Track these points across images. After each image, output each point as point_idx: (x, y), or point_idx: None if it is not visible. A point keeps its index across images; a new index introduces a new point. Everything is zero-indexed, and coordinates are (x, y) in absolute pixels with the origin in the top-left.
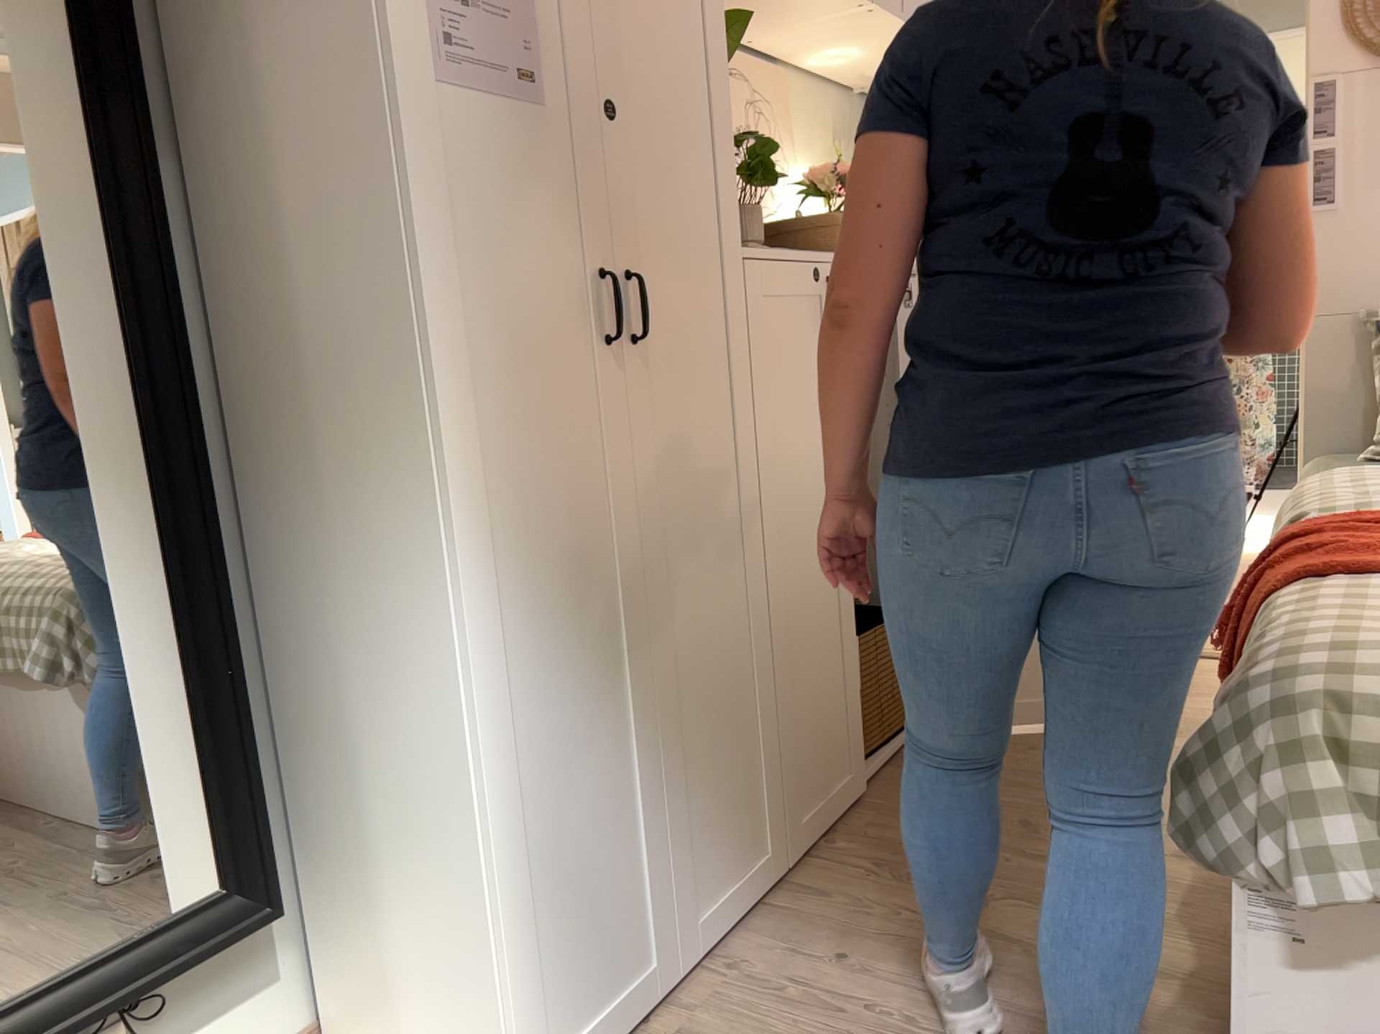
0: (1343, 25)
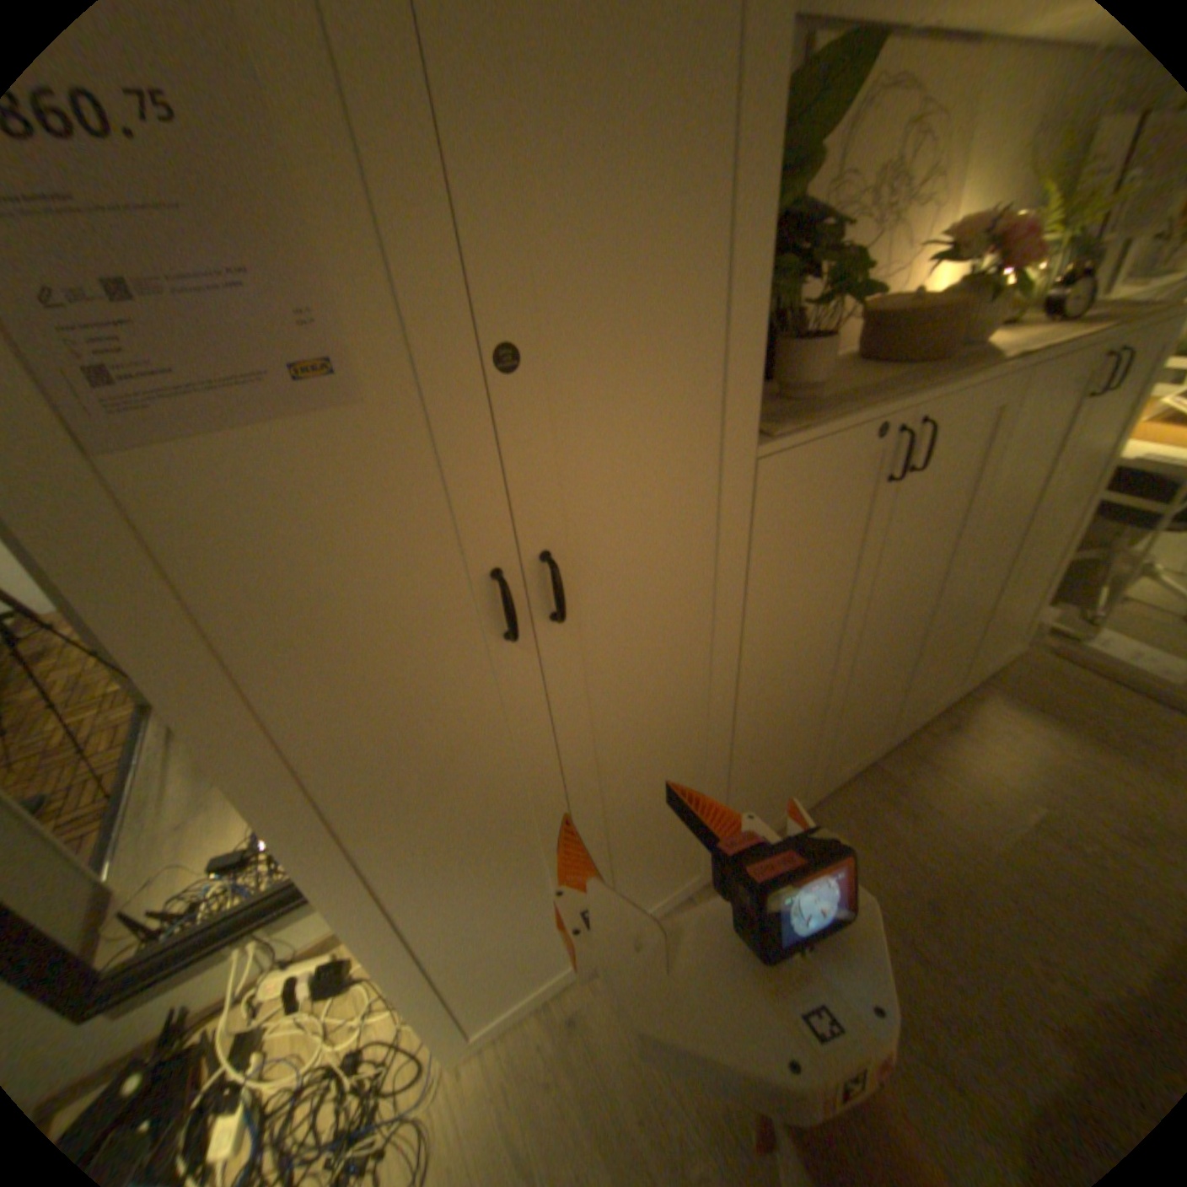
0: None
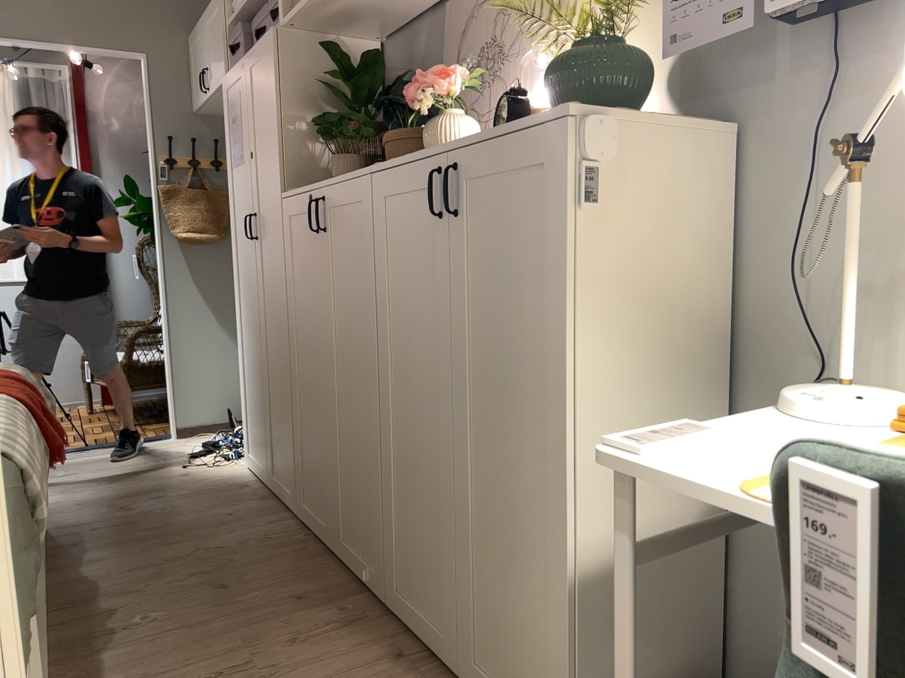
0: None
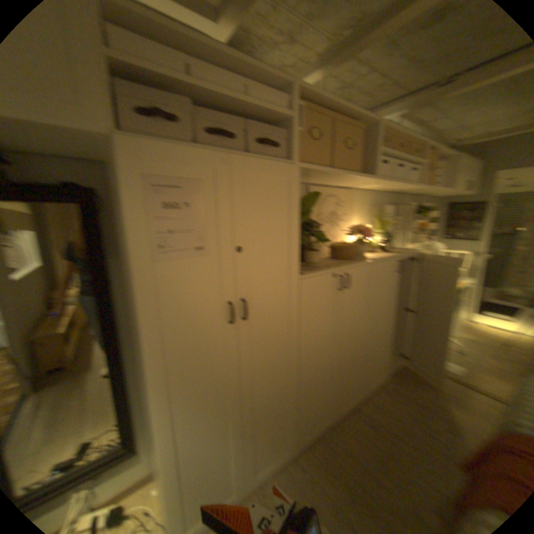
0: None
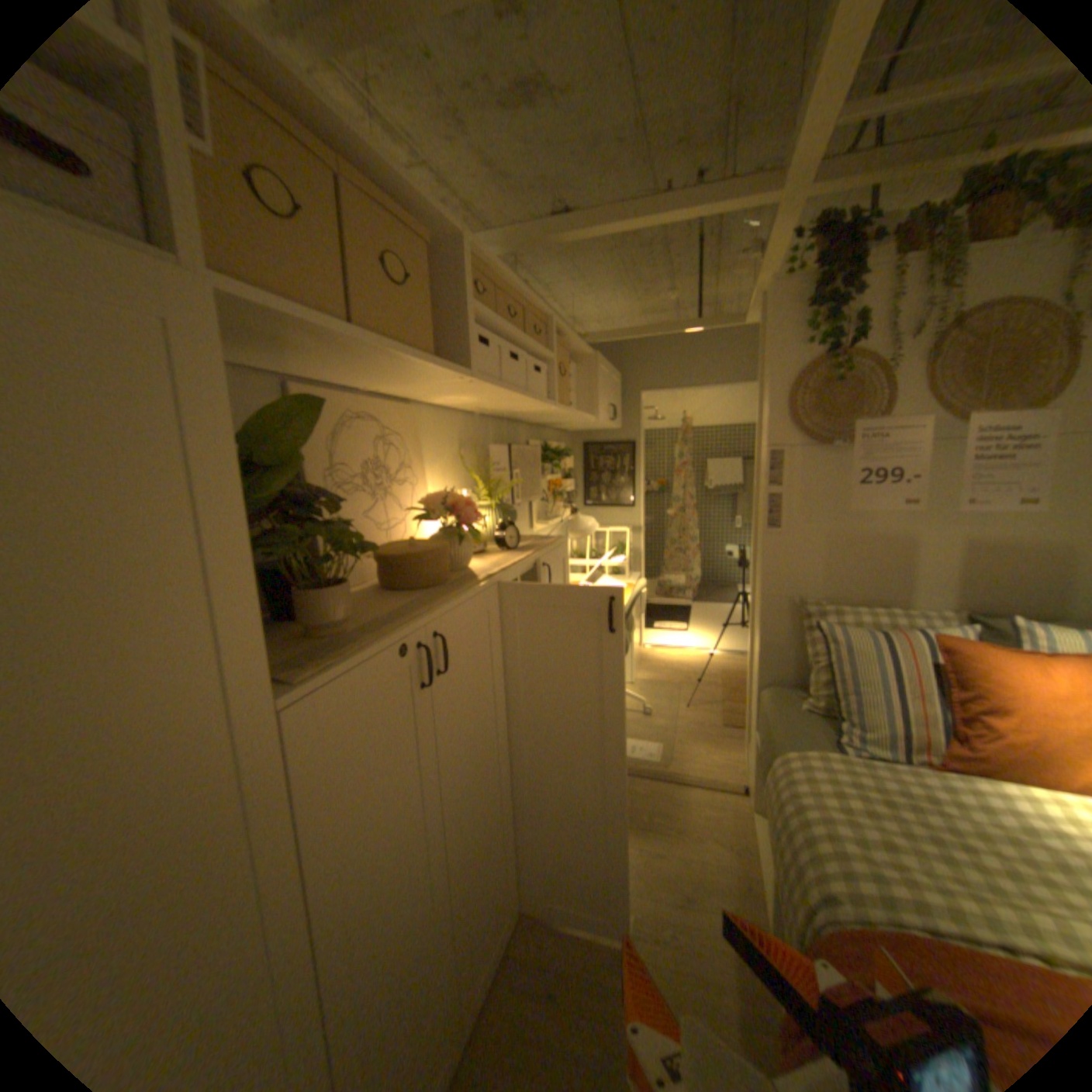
0: (792, 417)
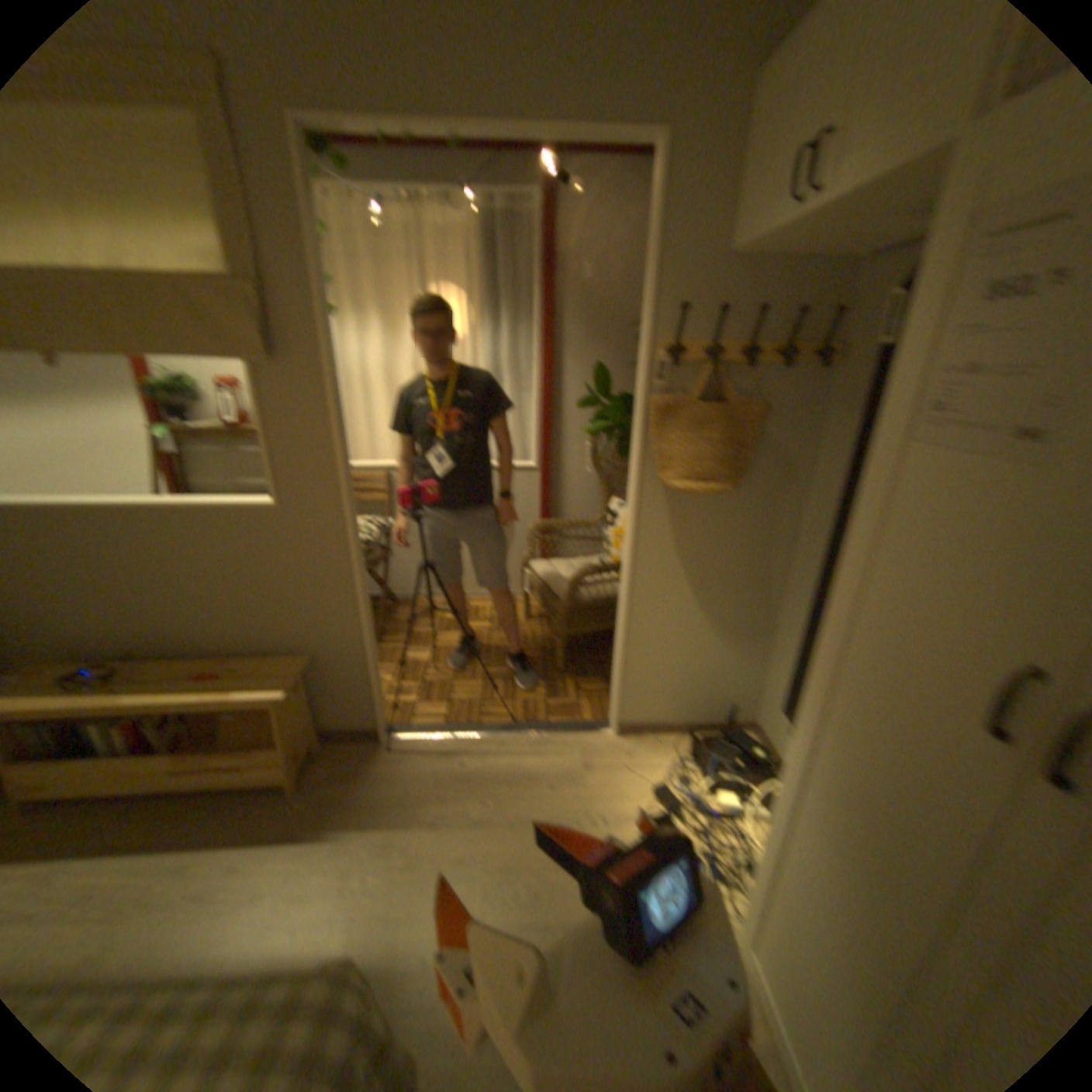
0: None
